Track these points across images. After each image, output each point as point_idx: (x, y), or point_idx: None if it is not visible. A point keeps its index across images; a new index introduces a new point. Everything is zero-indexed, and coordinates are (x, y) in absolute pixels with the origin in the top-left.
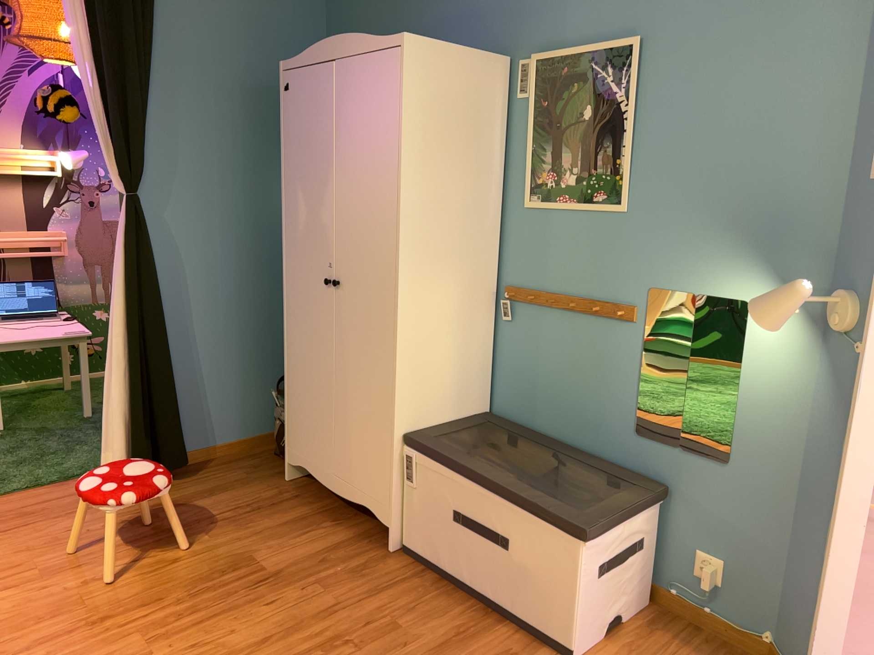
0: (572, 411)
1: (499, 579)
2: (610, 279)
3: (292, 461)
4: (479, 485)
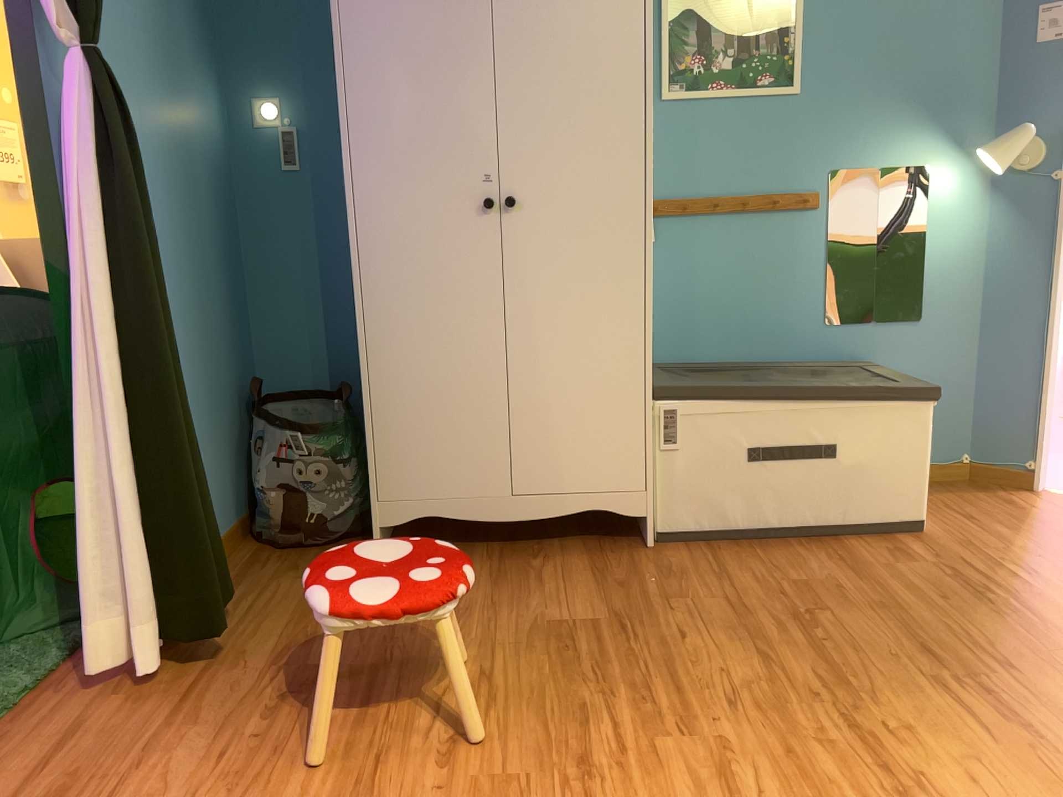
0: (747, 326)
1: (816, 499)
2: (783, 169)
3: (397, 517)
4: (783, 403)
